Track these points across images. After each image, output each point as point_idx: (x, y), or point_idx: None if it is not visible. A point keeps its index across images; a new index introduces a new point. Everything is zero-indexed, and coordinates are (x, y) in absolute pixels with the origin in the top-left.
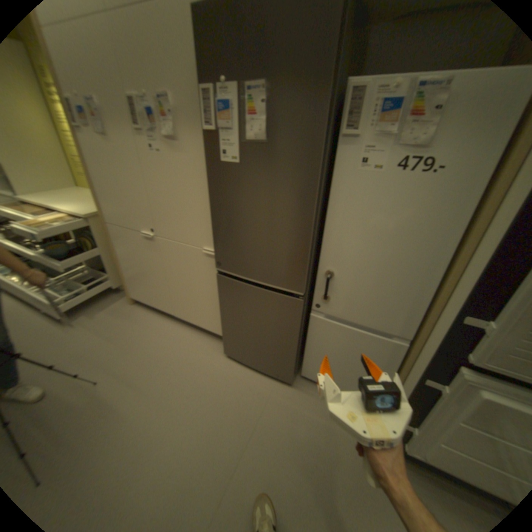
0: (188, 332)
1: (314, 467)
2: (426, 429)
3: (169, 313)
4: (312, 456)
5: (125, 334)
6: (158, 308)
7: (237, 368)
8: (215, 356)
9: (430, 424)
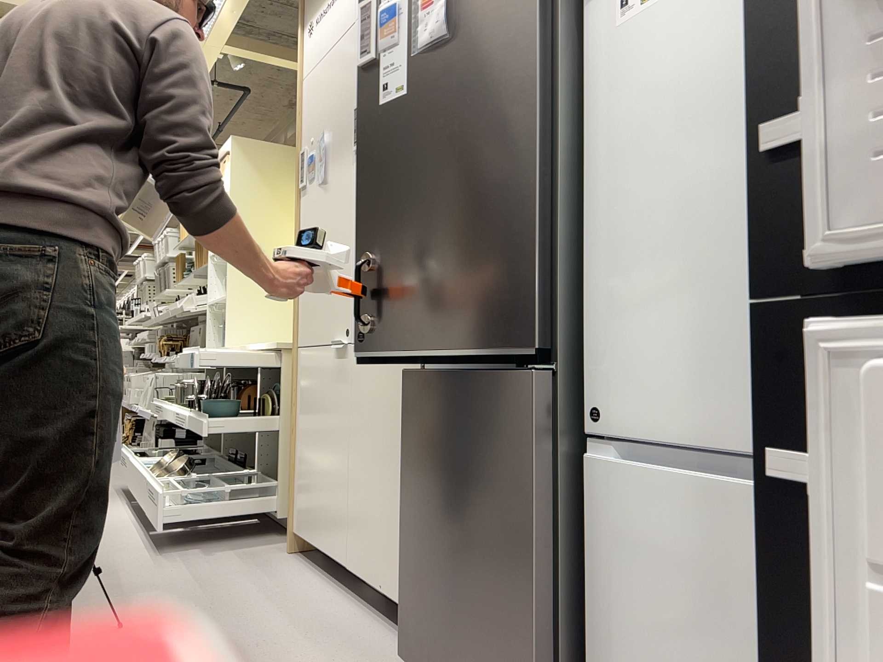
0: (358, 614)
1: None
2: None
3: (341, 560)
4: None
5: (239, 585)
6: (327, 551)
7: None
8: None
9: None
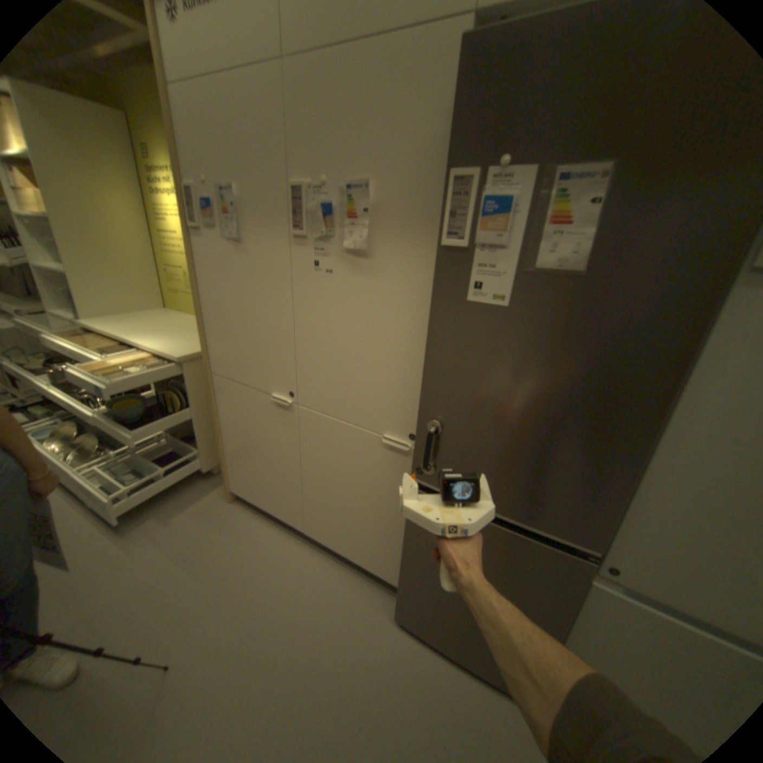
0: (326, 563)
1: None
2: None
3: (297, 526)
4: None
5: (221, 559)
6: (278, 515)
7: (422, 653)
8: (378, 621)
9: None
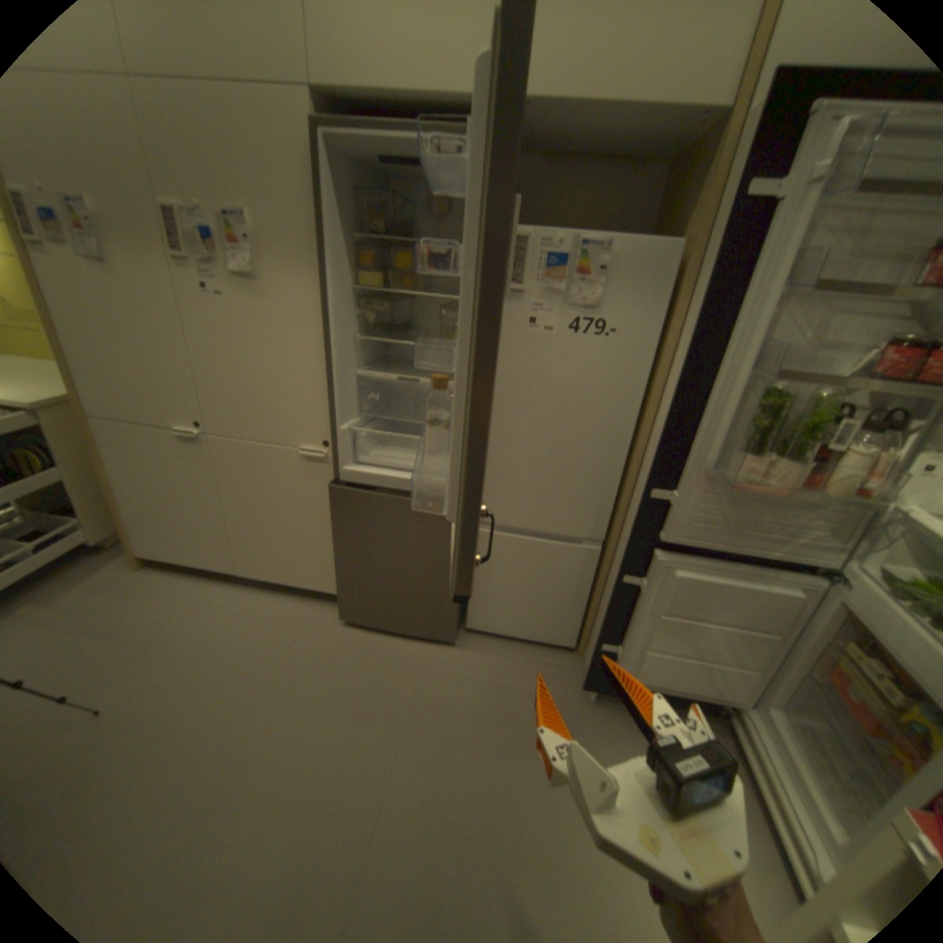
0: (266, 598)
1: (502, 739)
2: (629, 641)
3: (227, 570)
4: (498, 727)
5: (139, 619)
6: (202, 566)
7: (366, 636)
8: (324, 626)
9: (633, 631)
